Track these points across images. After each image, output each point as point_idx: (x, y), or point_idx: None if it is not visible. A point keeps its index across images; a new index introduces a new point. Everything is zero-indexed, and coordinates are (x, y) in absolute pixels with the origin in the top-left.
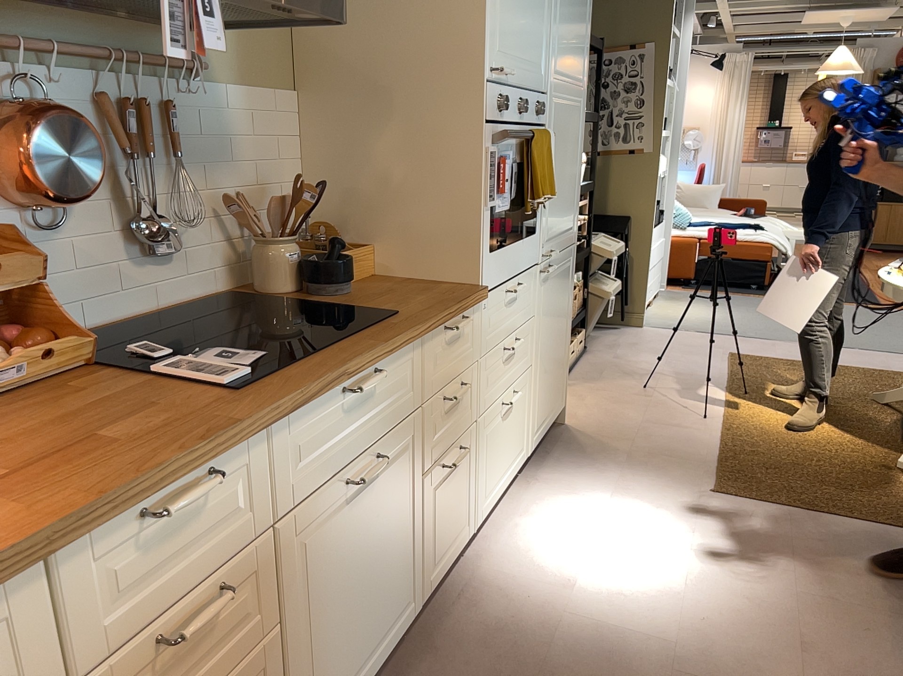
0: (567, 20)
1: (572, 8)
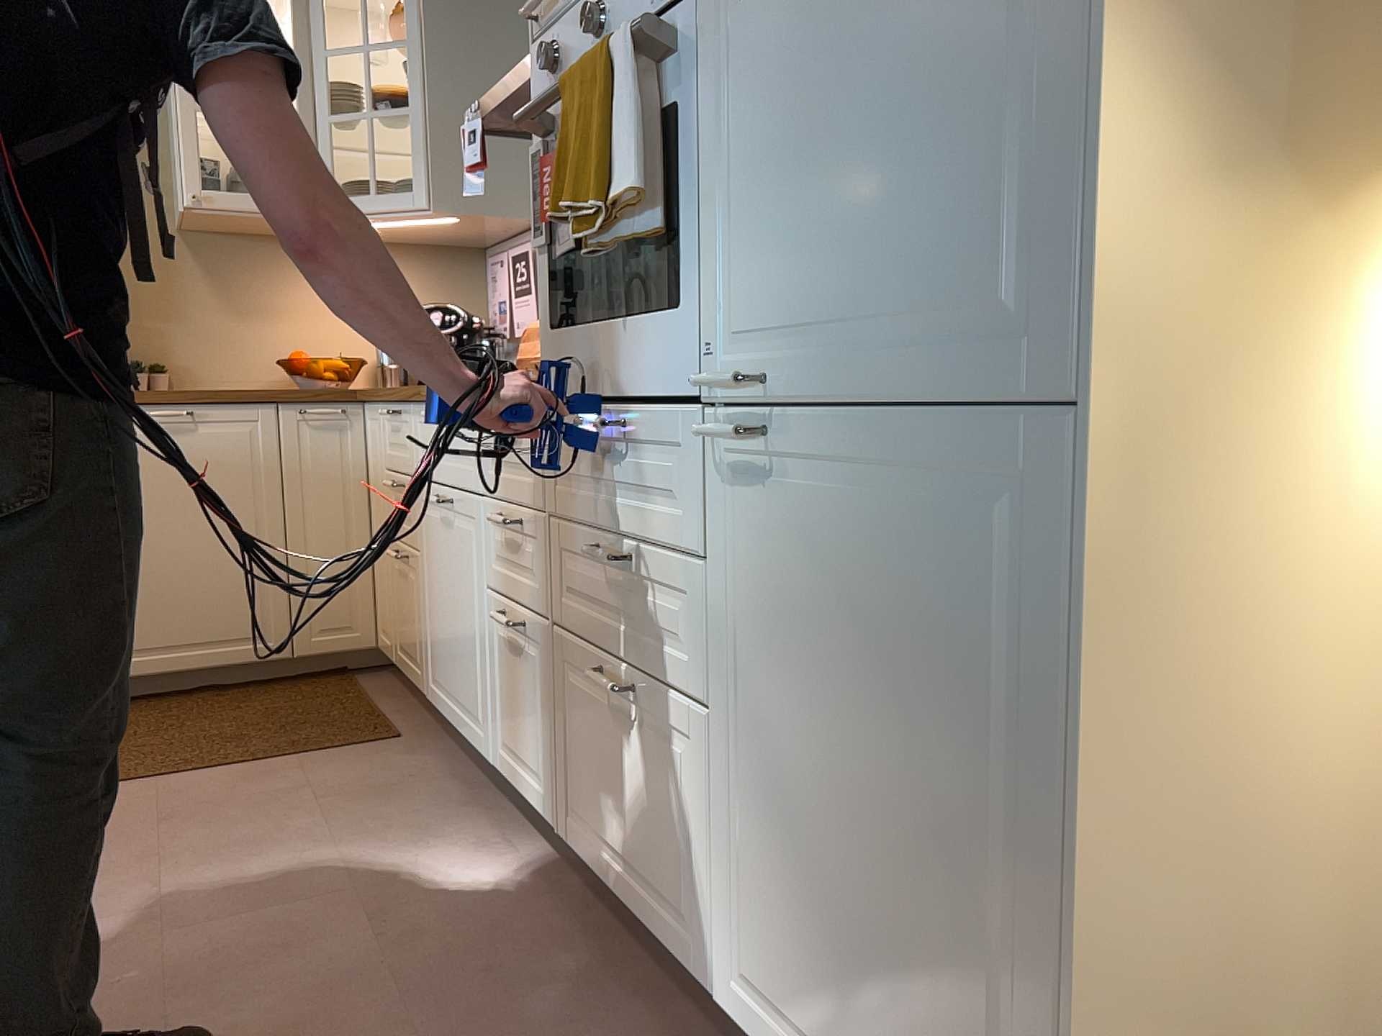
0: None
1: None
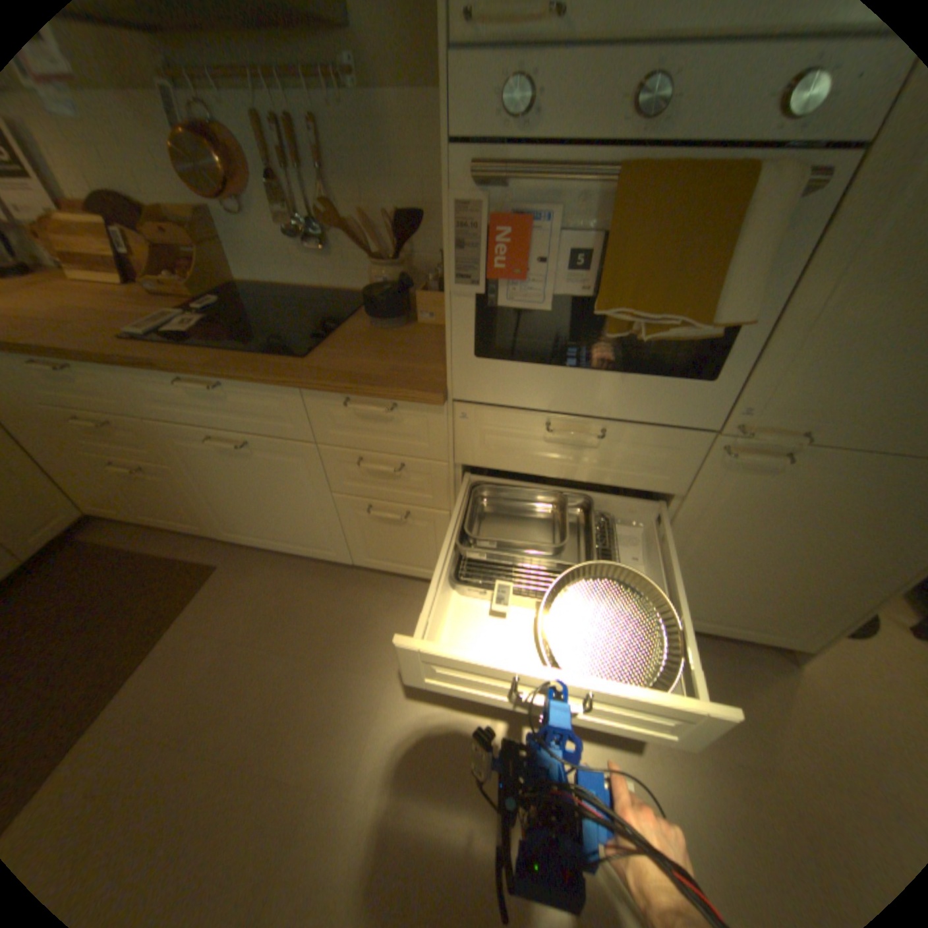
0: None
1: None
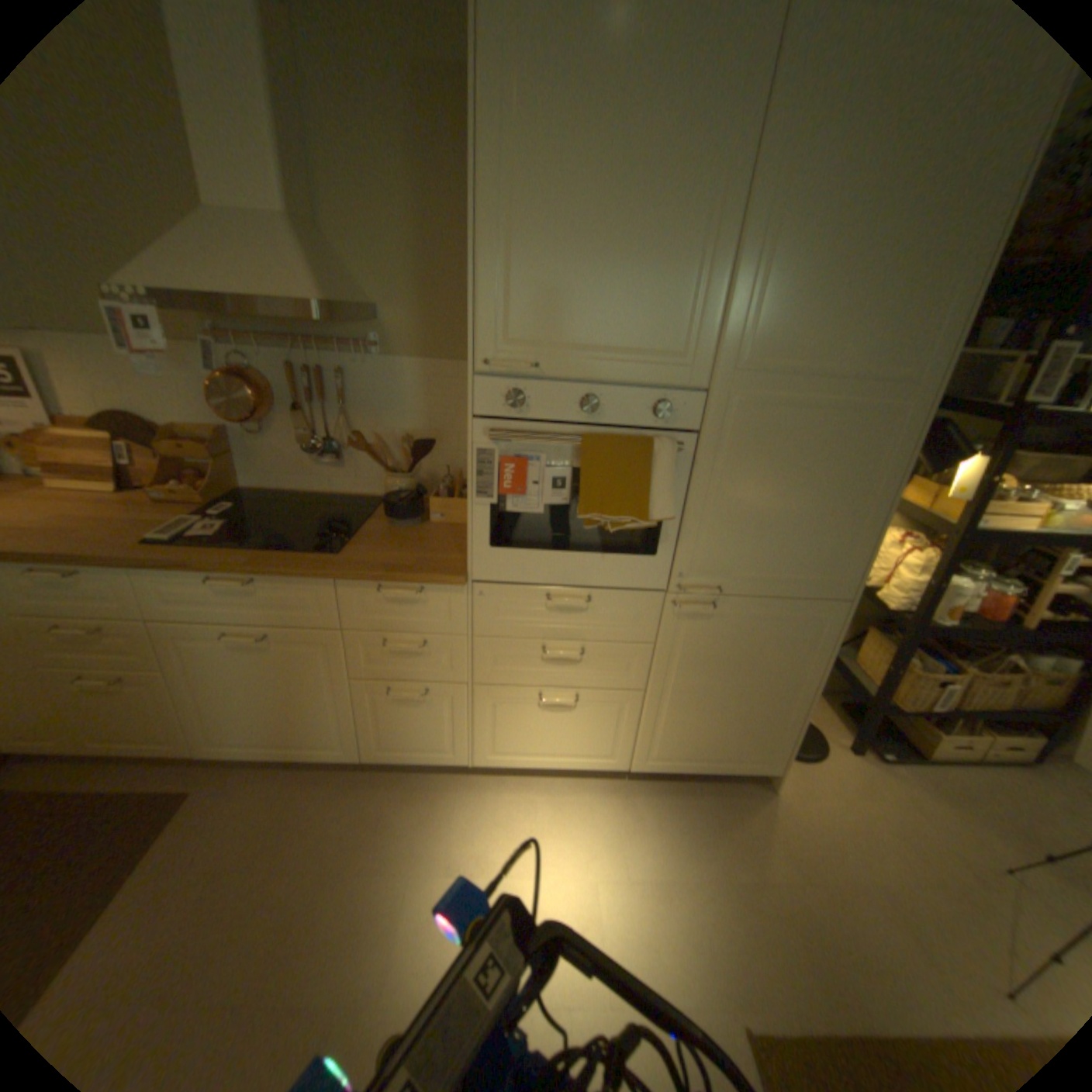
0: (821, 269)
1: (856, 246)
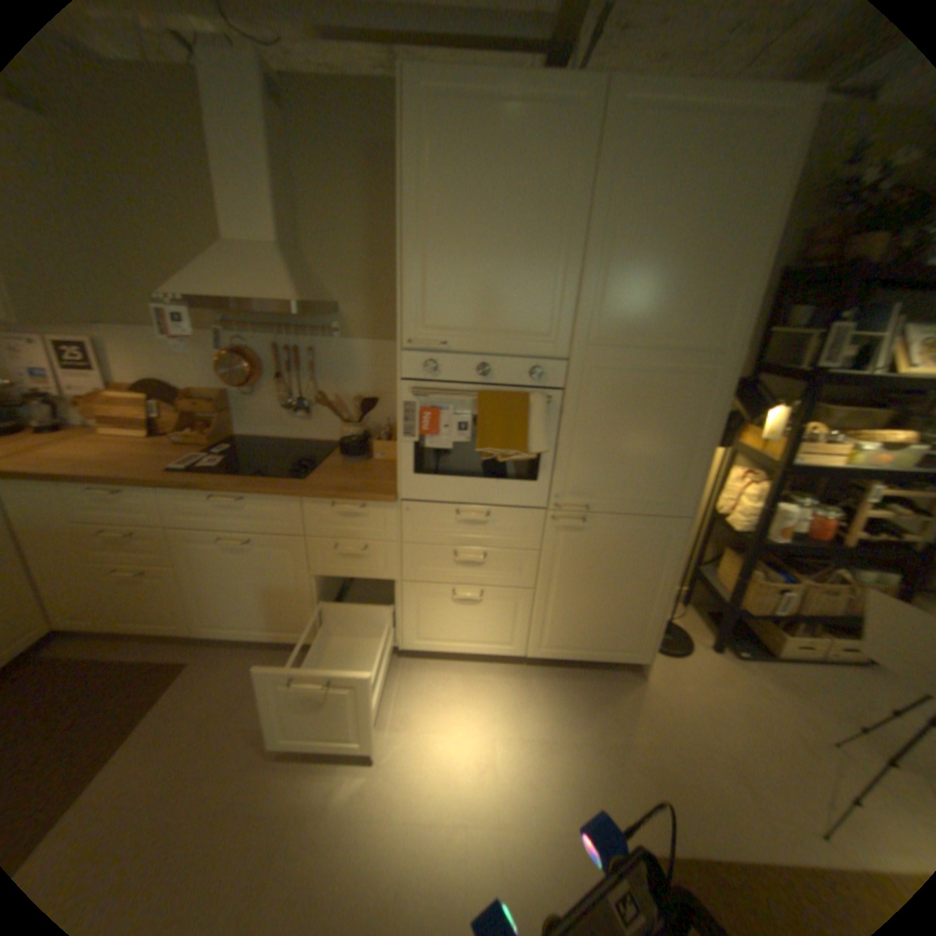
0: (644, 275)
1: (667, 260)
